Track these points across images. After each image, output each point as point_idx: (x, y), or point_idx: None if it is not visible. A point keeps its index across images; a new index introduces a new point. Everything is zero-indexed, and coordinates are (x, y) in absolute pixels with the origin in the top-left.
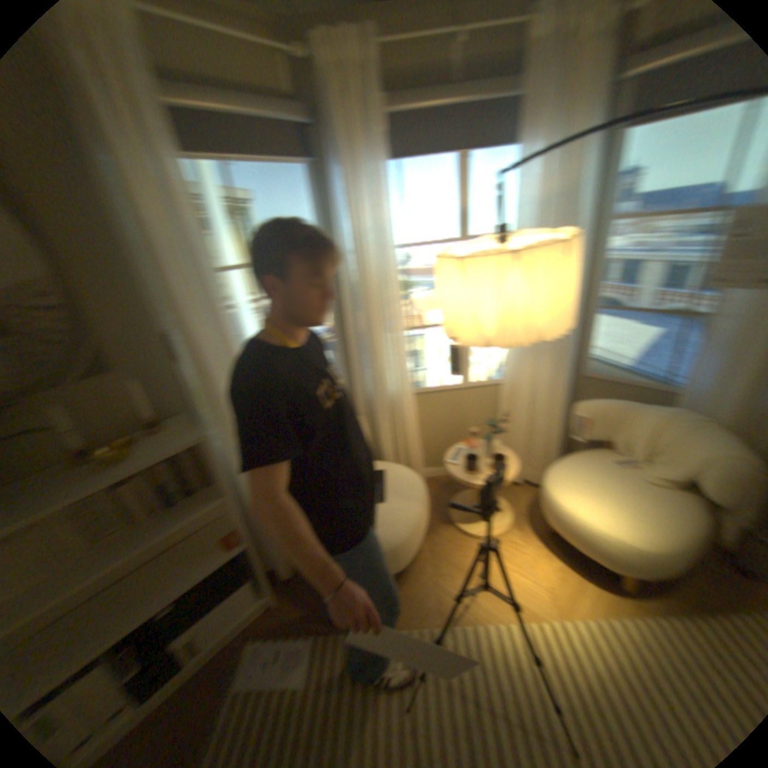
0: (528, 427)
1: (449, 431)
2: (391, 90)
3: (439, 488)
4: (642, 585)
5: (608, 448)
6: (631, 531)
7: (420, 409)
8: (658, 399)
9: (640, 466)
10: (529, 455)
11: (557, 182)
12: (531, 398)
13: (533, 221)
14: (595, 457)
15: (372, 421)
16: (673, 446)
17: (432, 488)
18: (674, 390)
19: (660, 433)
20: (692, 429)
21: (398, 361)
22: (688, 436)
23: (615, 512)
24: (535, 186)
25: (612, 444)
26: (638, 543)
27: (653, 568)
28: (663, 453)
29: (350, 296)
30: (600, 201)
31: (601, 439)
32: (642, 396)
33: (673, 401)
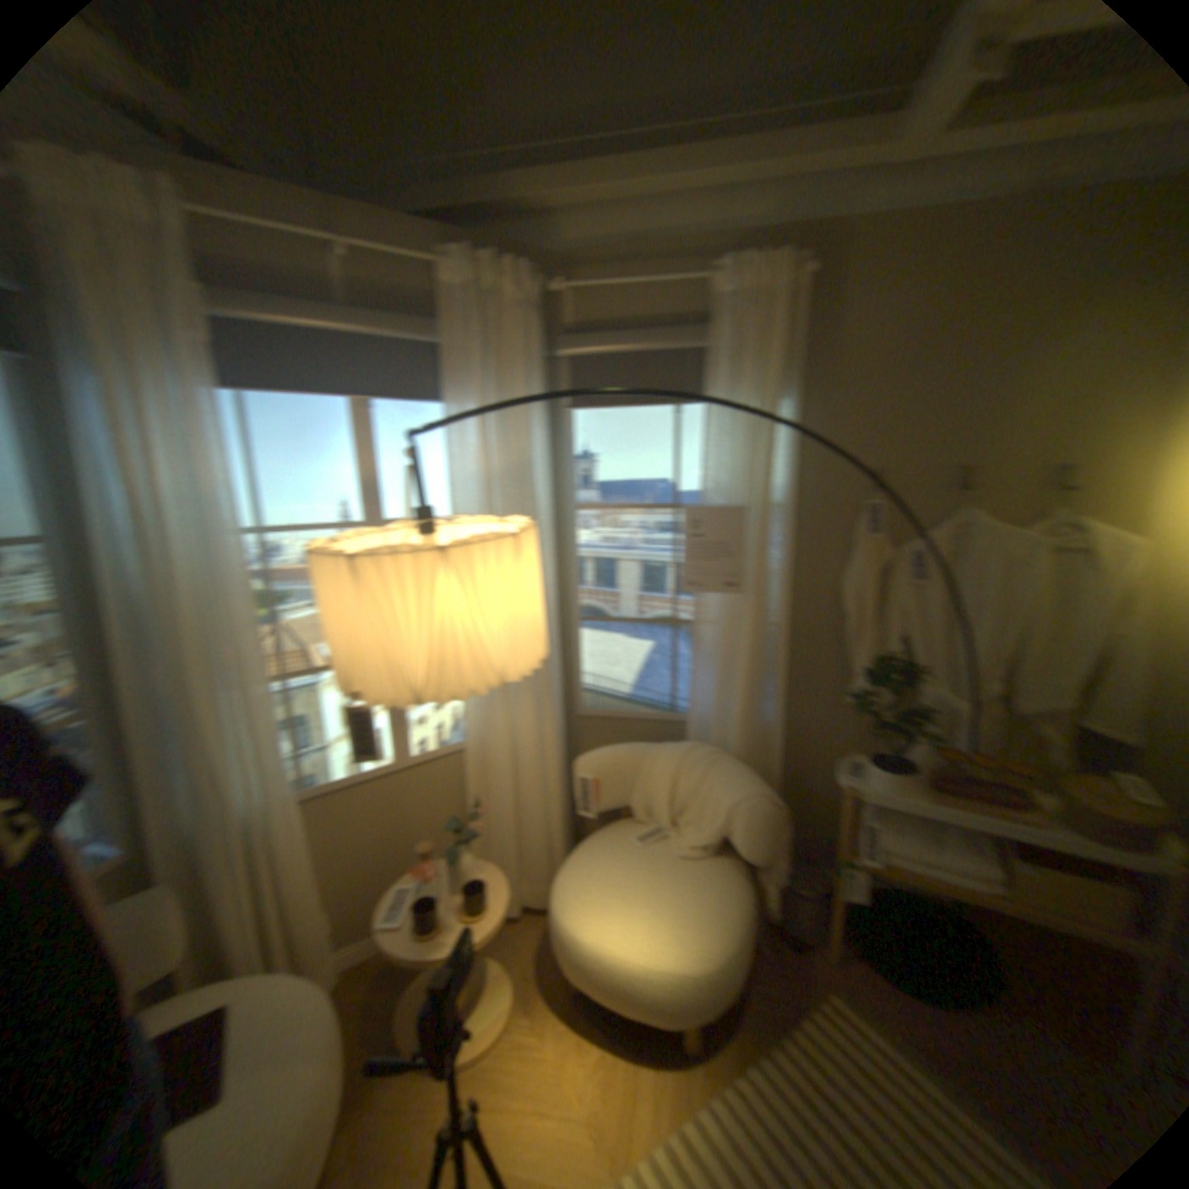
0: (515, 814)
1: (380, 859)
2: (221, 285)
3: (369, 985)
4: (706, 1034)
5: (627, 818)
6: (676, 951)
7: (315, 830)
8: (668, 733)
9: (667, 836)
10: (525, 861)
11: (501, 458)
12: (512, 765)
13: (479, 504)
14: (613, 838)
15: (197, 888)
16: (696, 797)
17: (353, 993)
18: (681, 719)
19: (678, 782)
20: (709, 768)
21: (256, 744)
22: (707, 779)
23: (651, 926)
24: (475, 459)
25: (630, 810)
26: (687, 968)
27: (712, 1000)
28: (687, 809)
29: (128, 625)
30: (558, 487)
31: (615, 808)
32: (650, 733)
33: (683, 733)
